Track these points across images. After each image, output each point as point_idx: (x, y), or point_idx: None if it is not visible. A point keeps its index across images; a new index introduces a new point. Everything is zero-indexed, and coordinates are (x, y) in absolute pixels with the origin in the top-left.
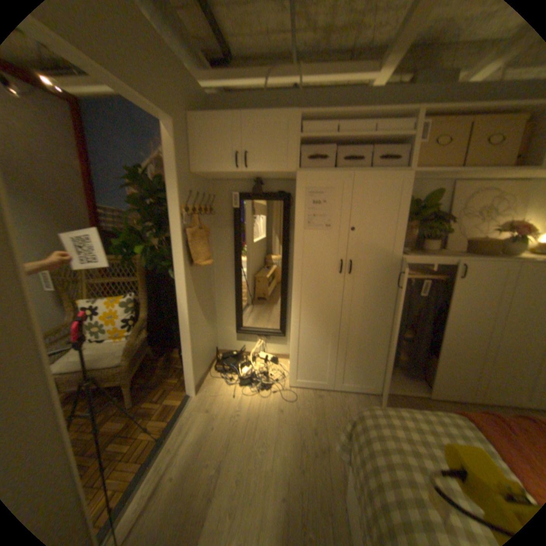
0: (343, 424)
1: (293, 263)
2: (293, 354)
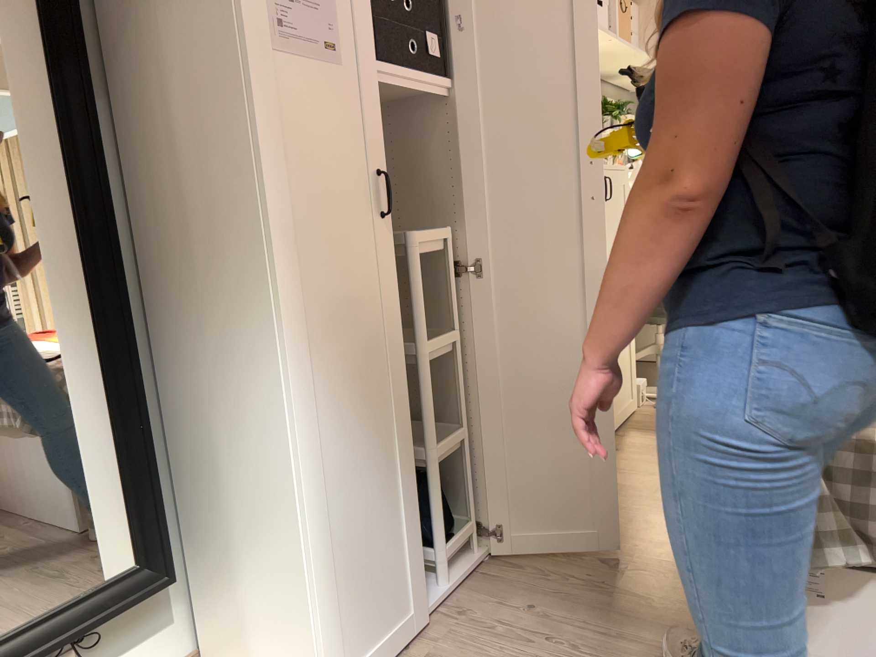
0: (545, 654)
1: (267, 185)
2: (320, 571)
